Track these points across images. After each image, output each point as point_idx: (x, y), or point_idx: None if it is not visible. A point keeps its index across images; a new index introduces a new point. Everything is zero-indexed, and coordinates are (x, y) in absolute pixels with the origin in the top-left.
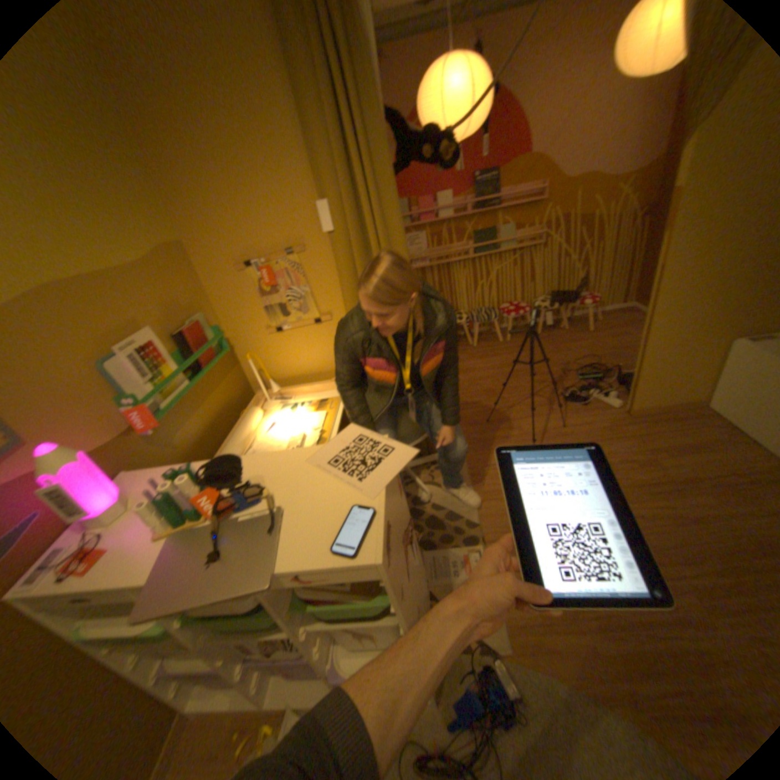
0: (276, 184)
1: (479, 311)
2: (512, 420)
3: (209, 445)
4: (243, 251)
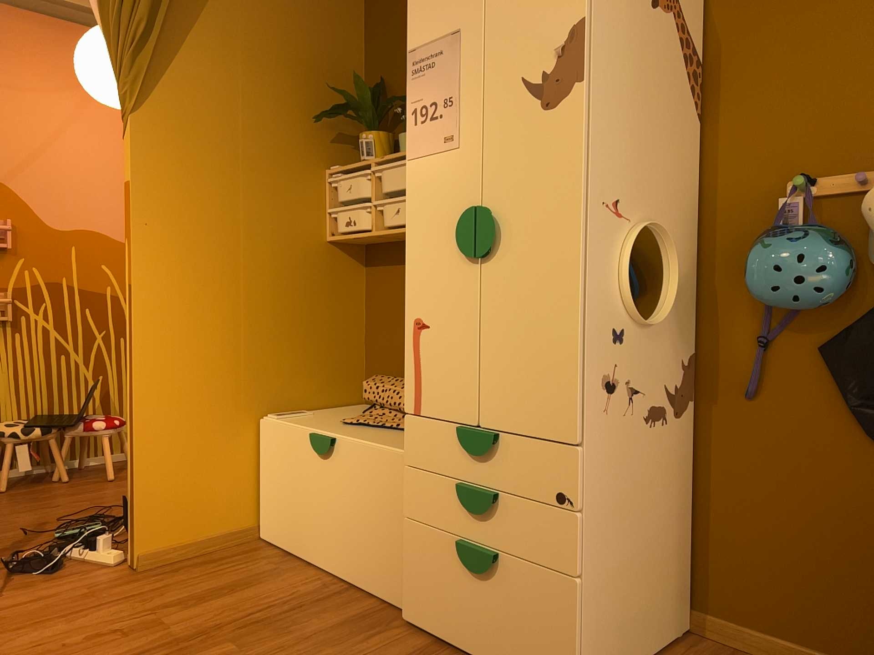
0: None
1: None
2: None
3: None
4: None
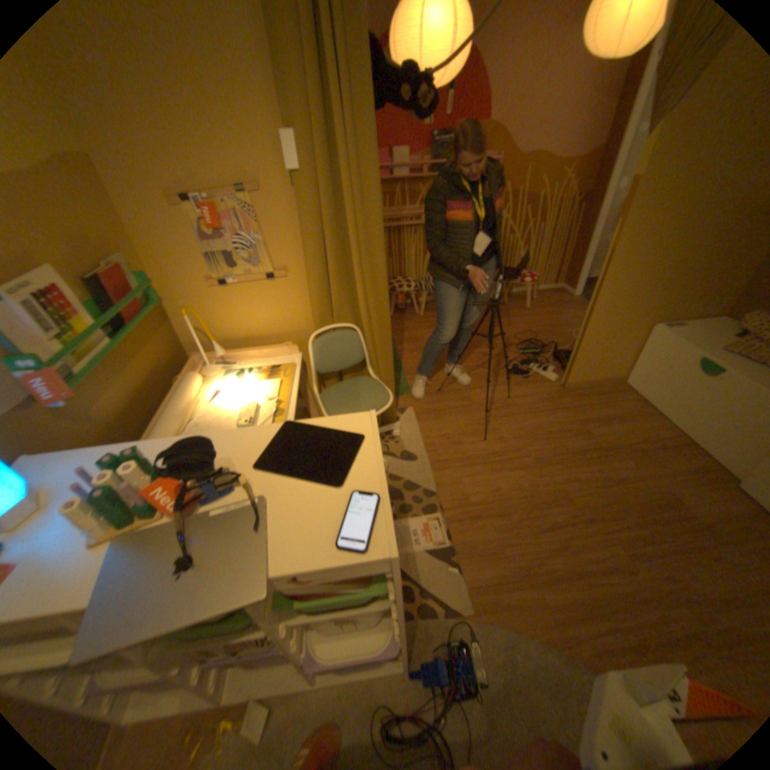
0: (228, 98)
1: (427, 280)
2: (462, 390)
3: (140, 414)
4: (181, 179)
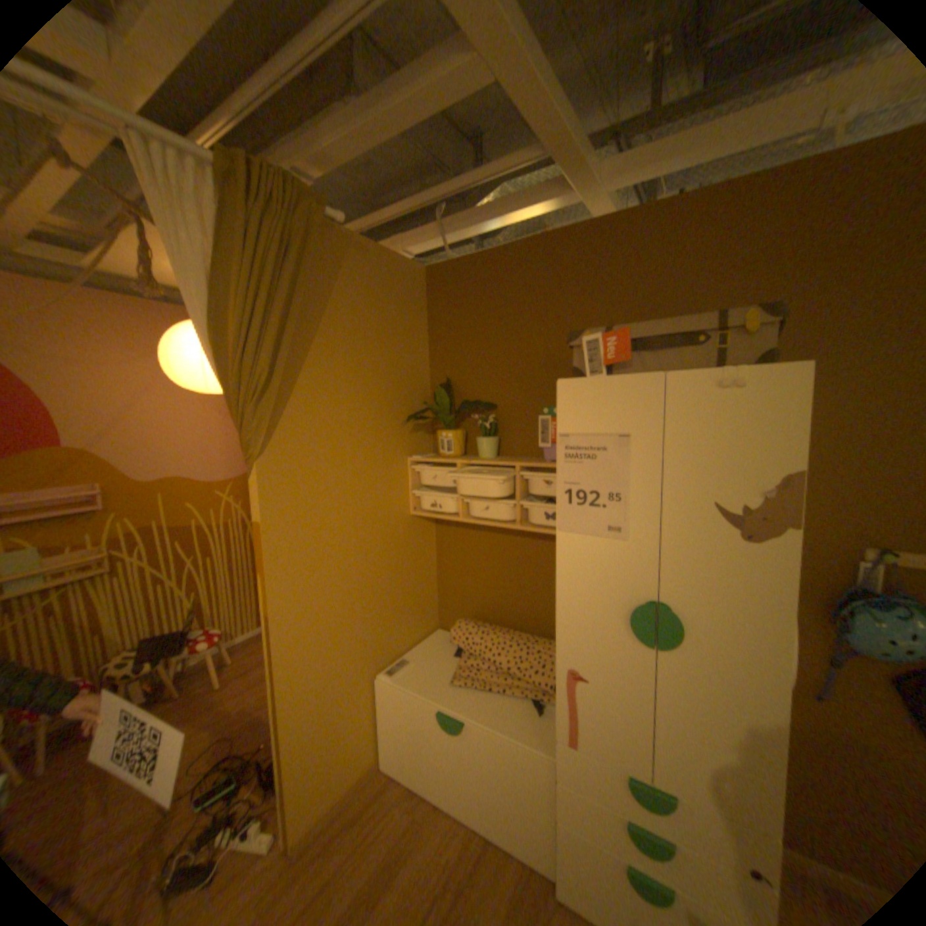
0: None
1: None
2: None
3: None
4: None
